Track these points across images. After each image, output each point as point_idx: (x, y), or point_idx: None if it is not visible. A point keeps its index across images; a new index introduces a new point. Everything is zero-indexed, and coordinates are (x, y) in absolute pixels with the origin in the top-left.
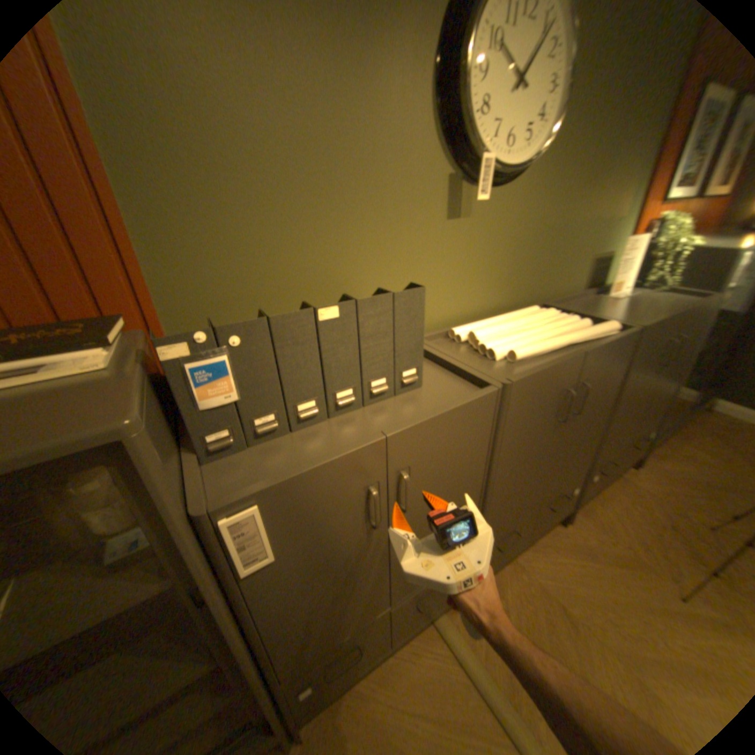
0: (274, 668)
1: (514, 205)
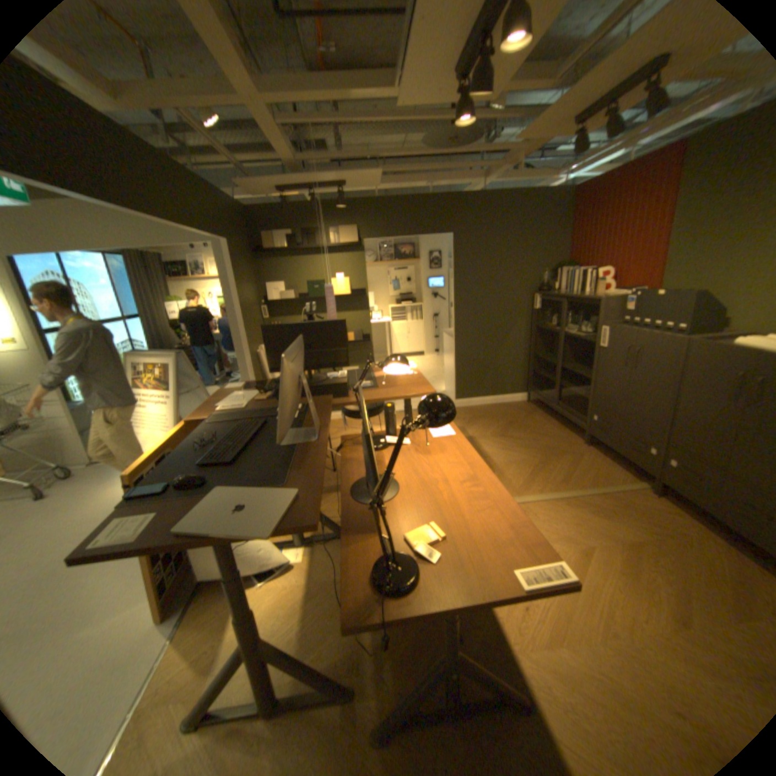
0: (595, 391)
1: None
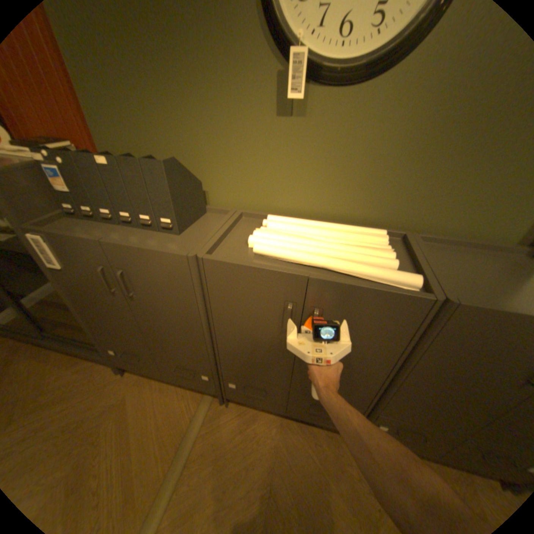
0: (89, 325)
1: (373, 109)
